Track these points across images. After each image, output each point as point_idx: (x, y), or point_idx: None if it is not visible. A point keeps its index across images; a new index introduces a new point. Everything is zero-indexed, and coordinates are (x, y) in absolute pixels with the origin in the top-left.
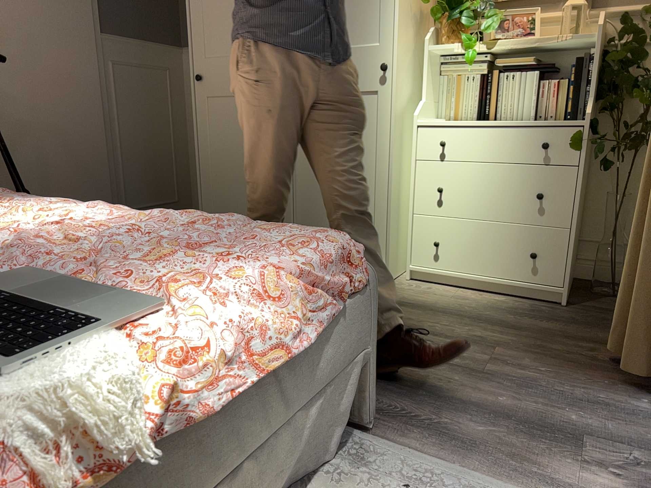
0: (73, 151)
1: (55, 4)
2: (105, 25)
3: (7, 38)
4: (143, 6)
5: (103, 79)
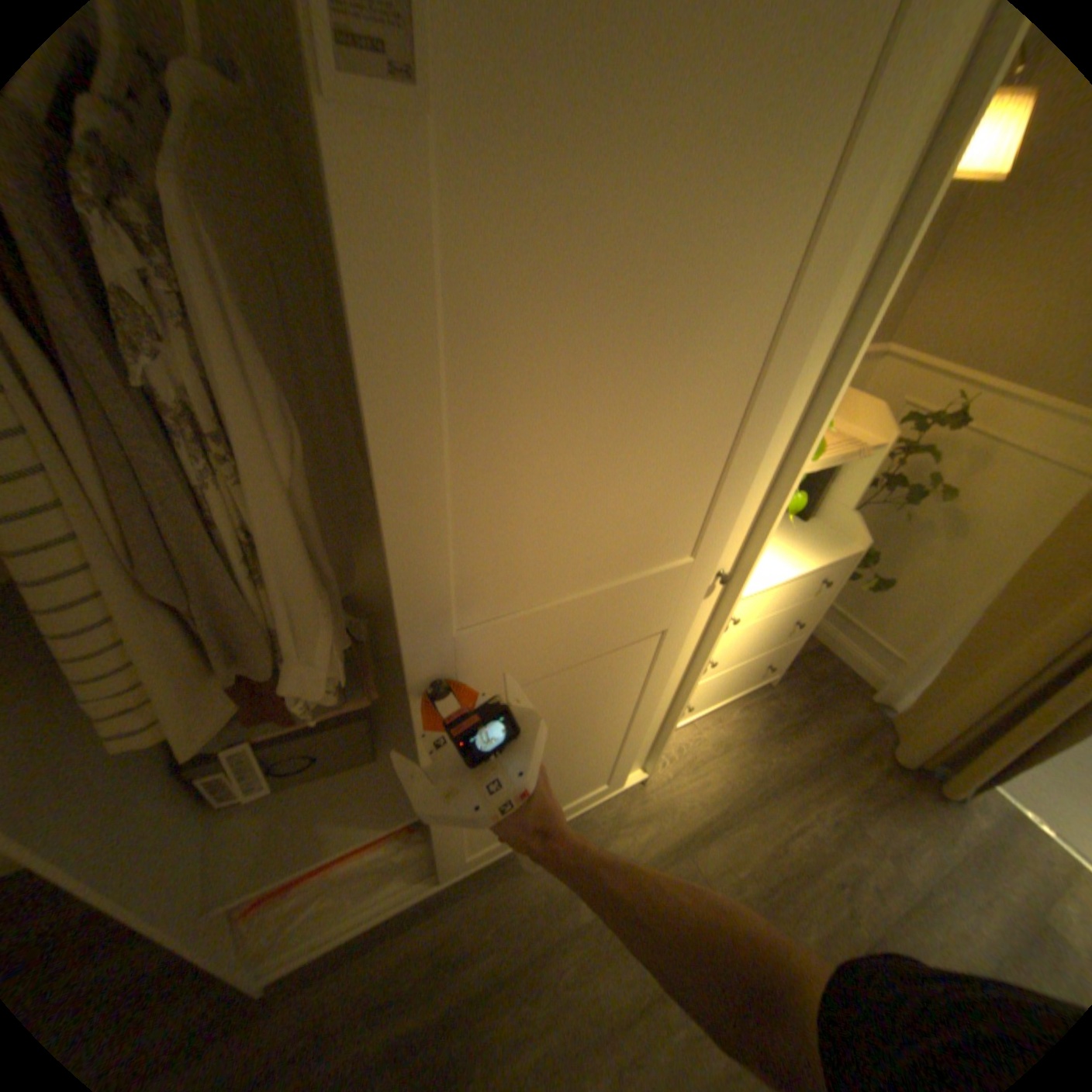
0: None
1: None
2: None
3: None
4: None
5: None
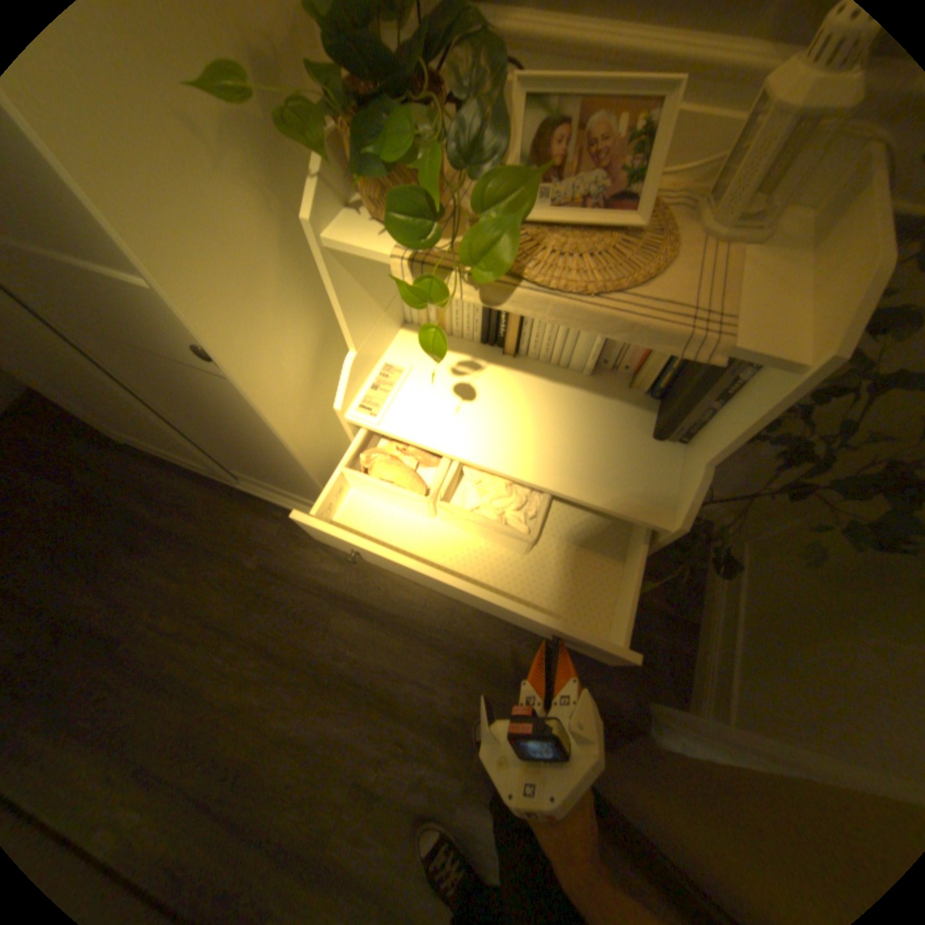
0: None
1: None
2: None
3: None
4: None
5: None
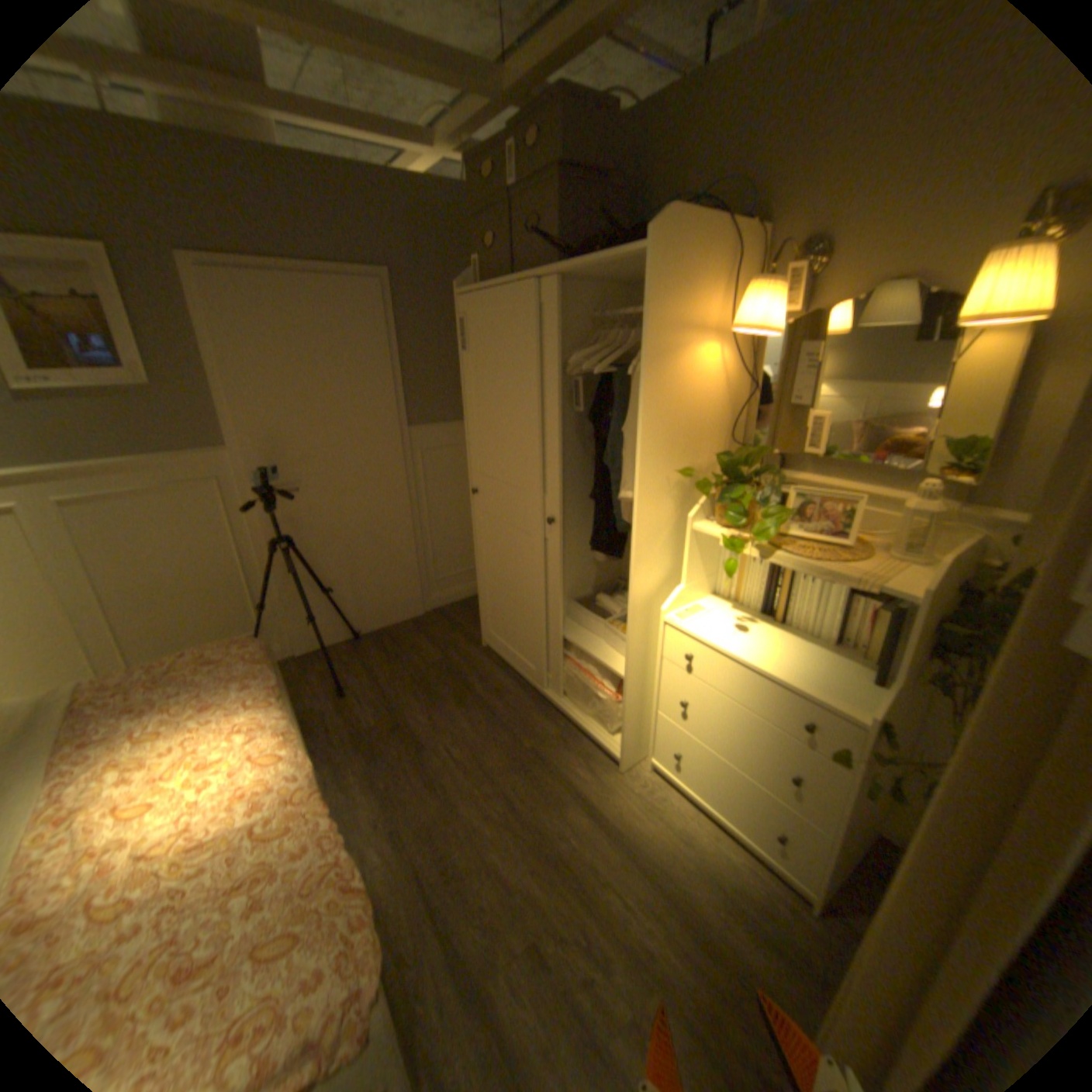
0: (378, 541)
1: (358, 414)
2: (412, 417)
3: (313, 457)
4: (454, 388)
5: (410, 469)
